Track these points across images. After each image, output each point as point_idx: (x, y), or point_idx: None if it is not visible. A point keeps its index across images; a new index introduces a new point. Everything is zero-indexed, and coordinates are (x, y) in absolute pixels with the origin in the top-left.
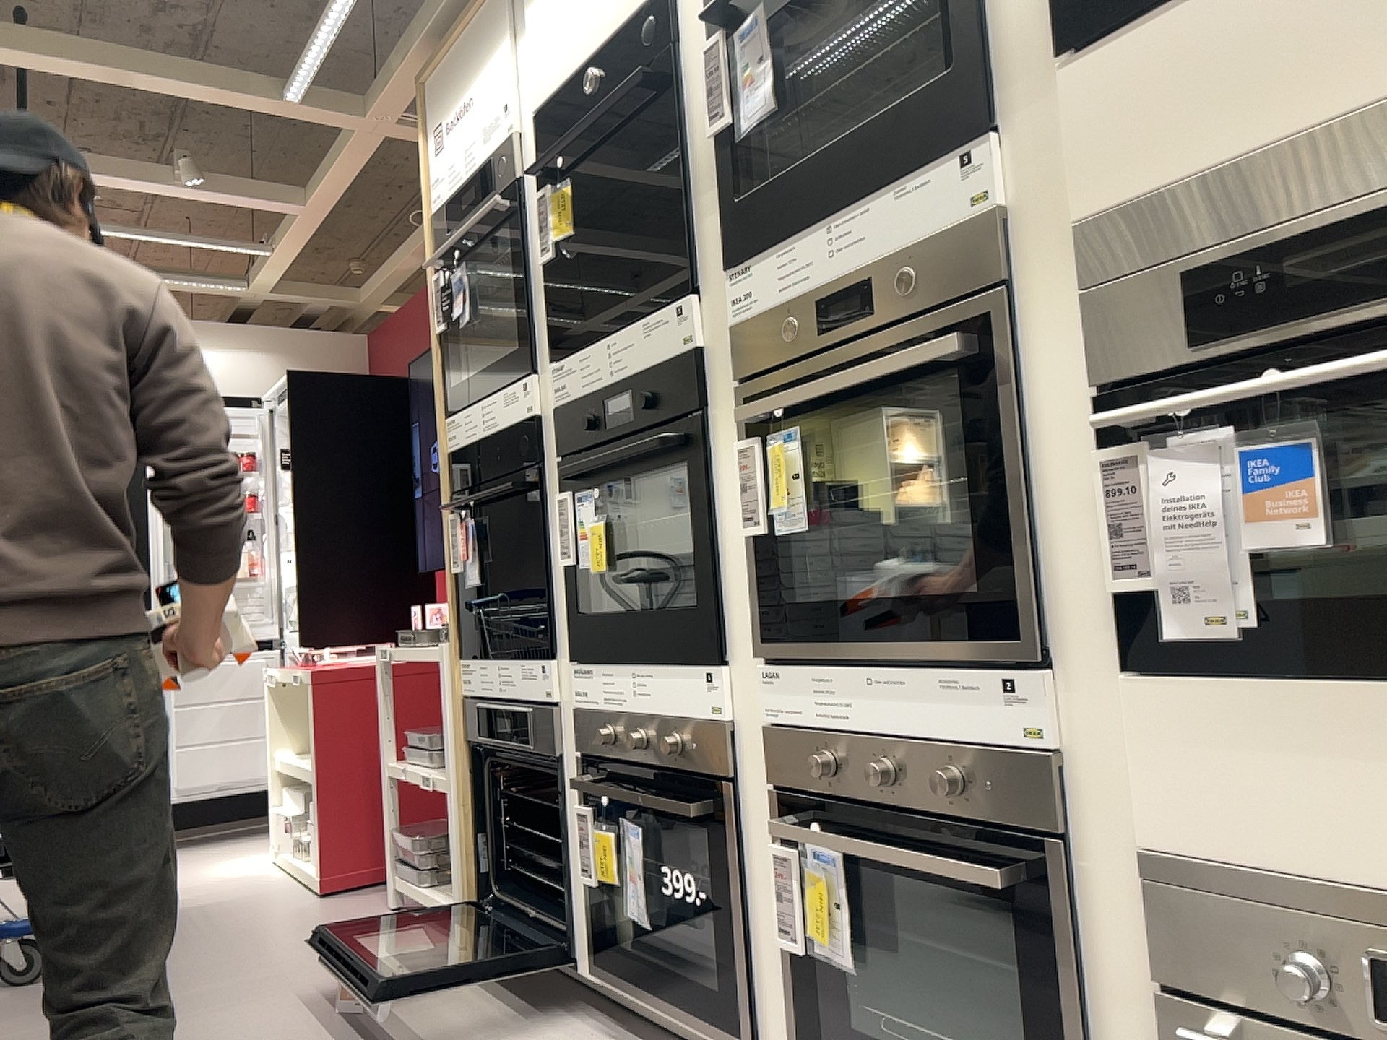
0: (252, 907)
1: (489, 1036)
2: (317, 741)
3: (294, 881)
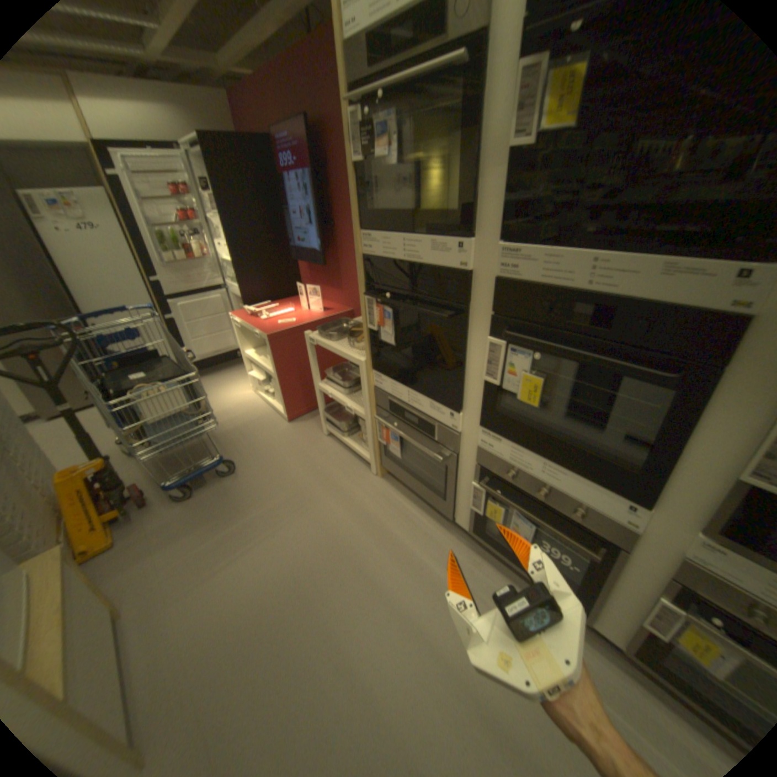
0: (262, 432)
1: (423, 551)
2: (271, 359)
3: (271, 409)
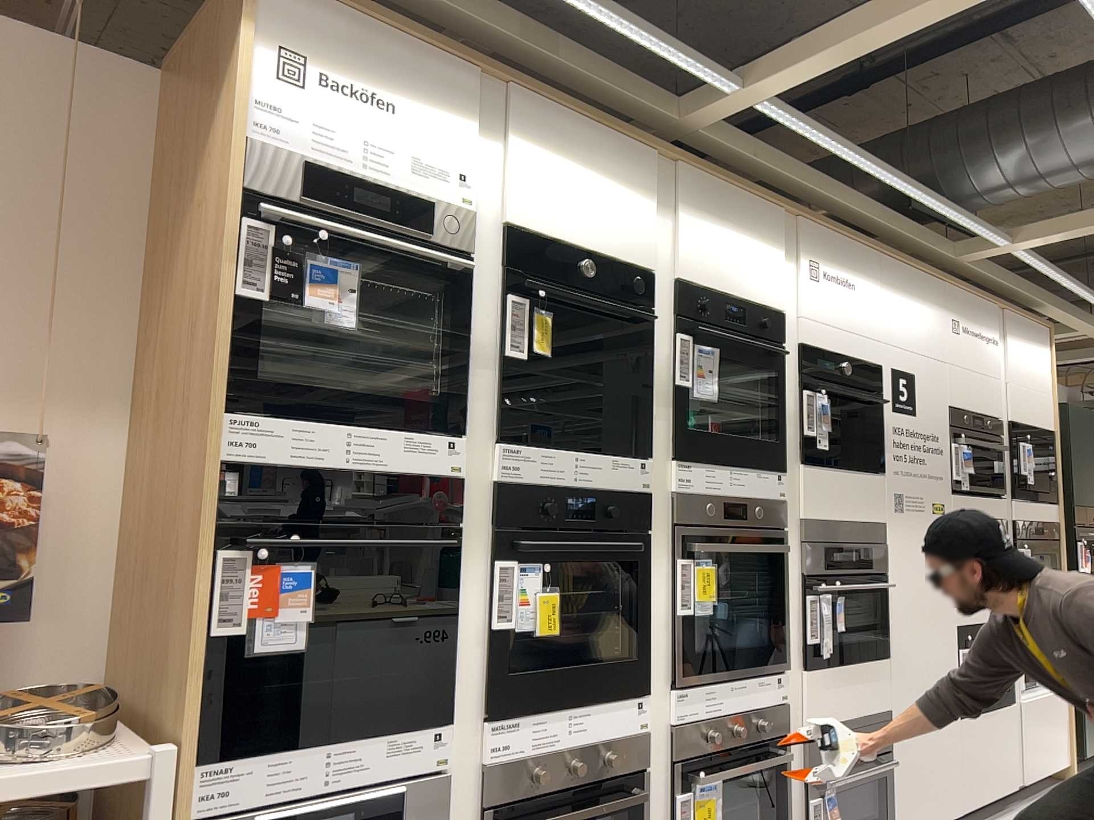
0: None
1: None
2: None
3: None
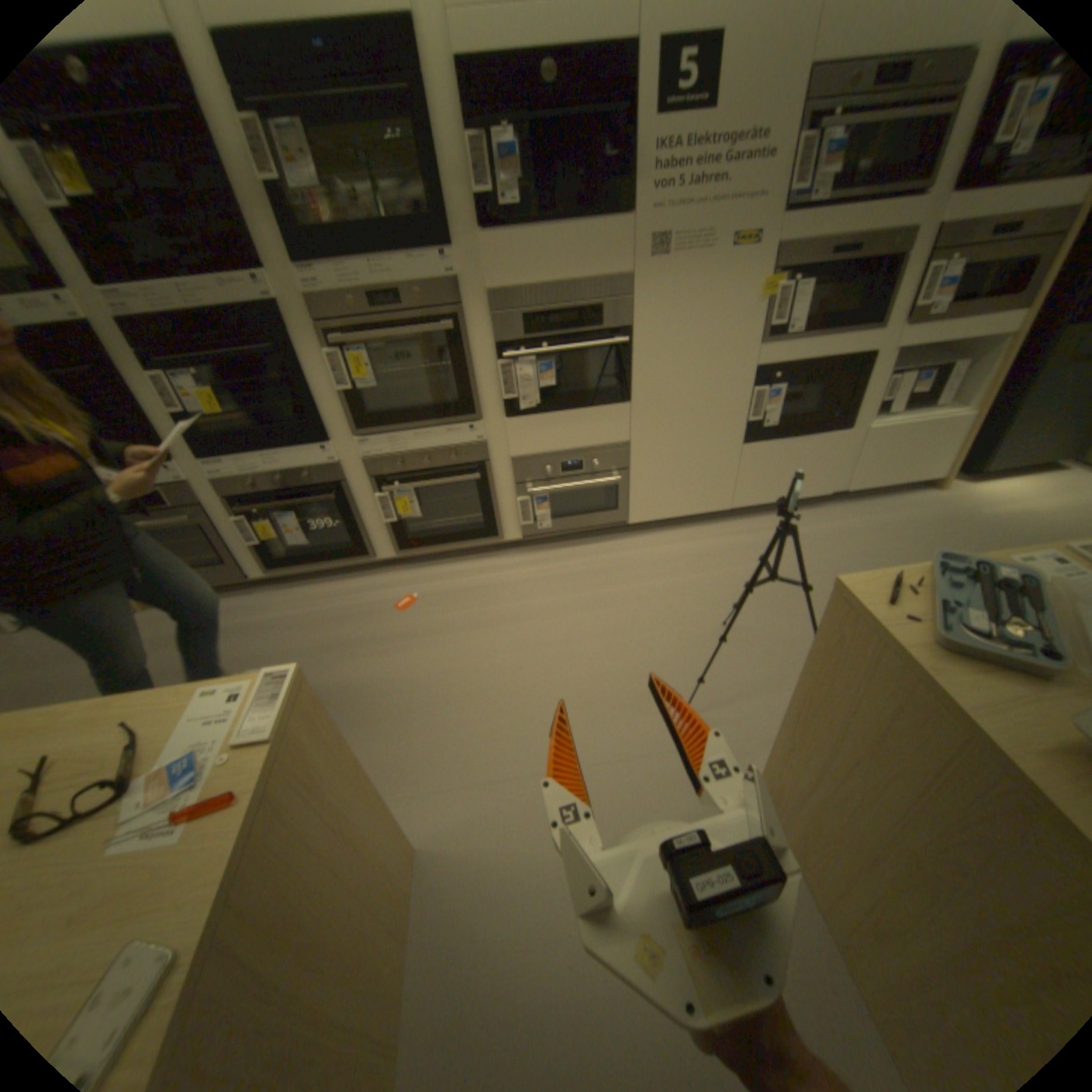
0: None
1: (231, 622)
2: None
3: None
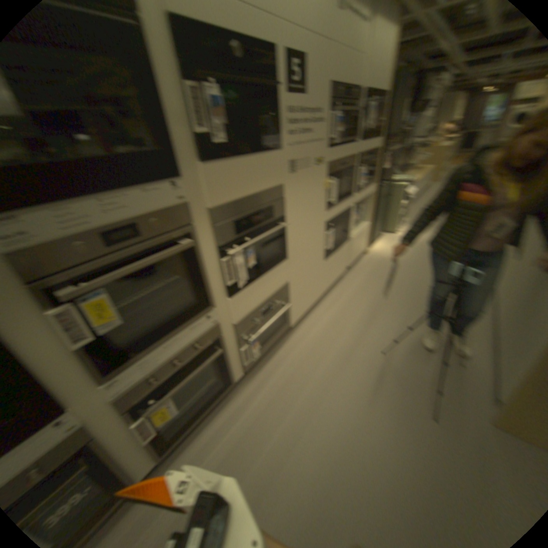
0: None
1: None
2: None
3: None
